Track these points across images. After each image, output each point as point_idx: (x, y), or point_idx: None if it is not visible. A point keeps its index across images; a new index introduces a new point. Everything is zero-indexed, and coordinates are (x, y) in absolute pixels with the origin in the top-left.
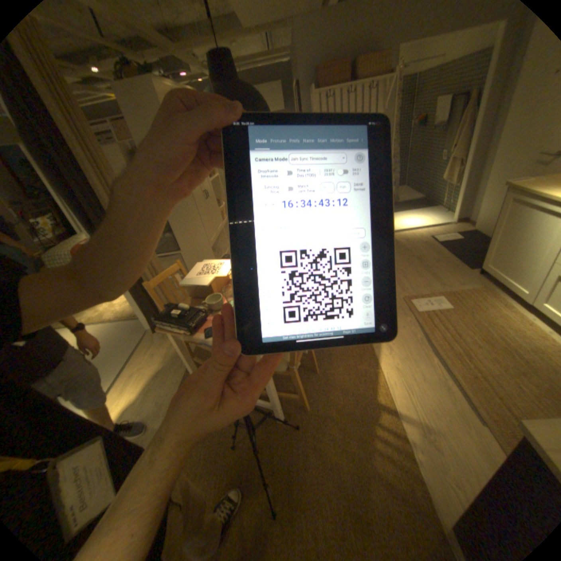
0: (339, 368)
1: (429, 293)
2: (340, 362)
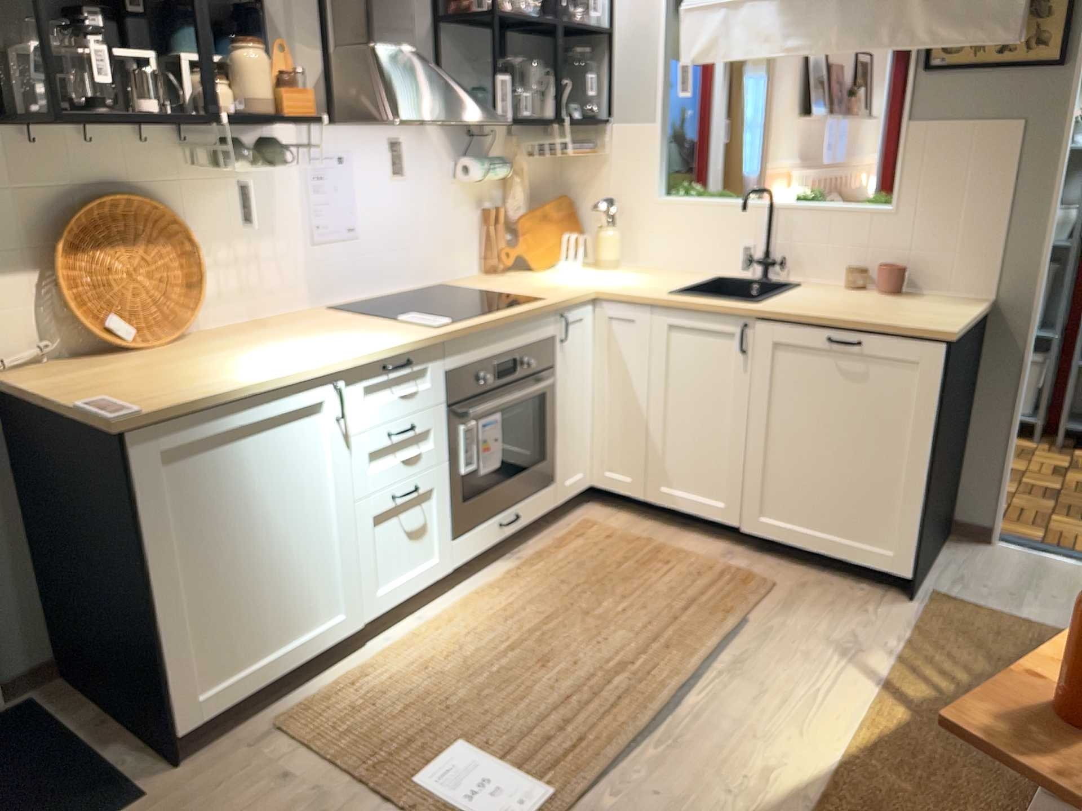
0: None
1: None
2: None
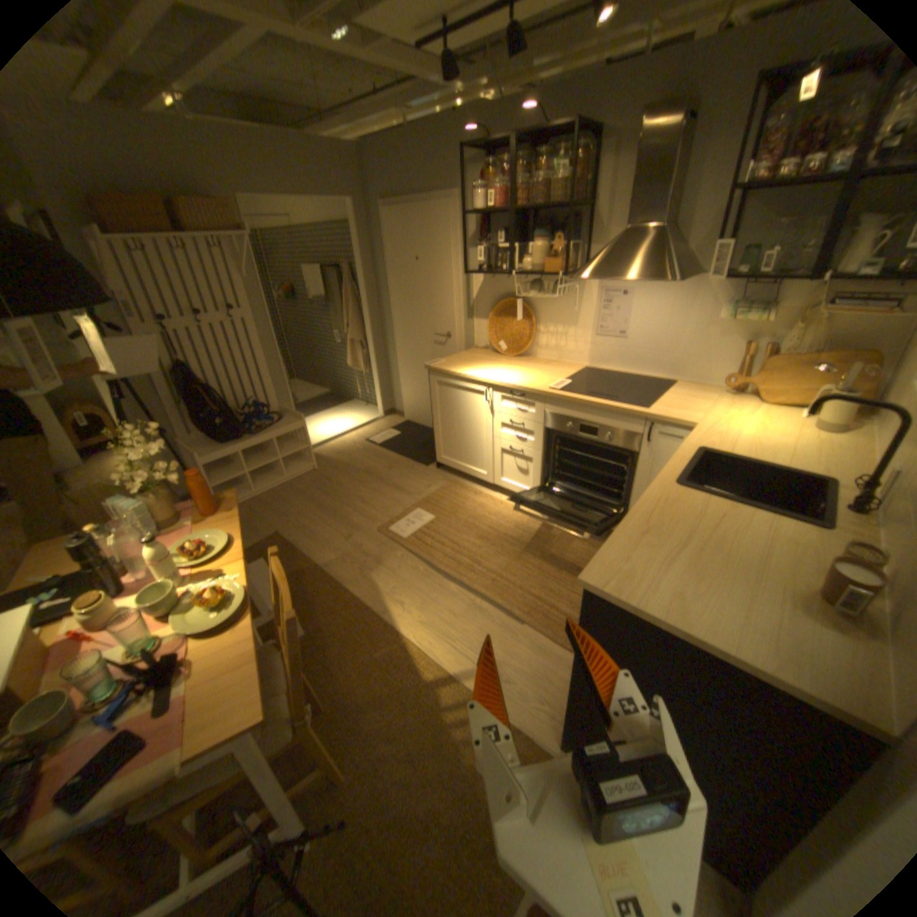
0: (351, 677)
1: (403, 511)
2: (346, 668)
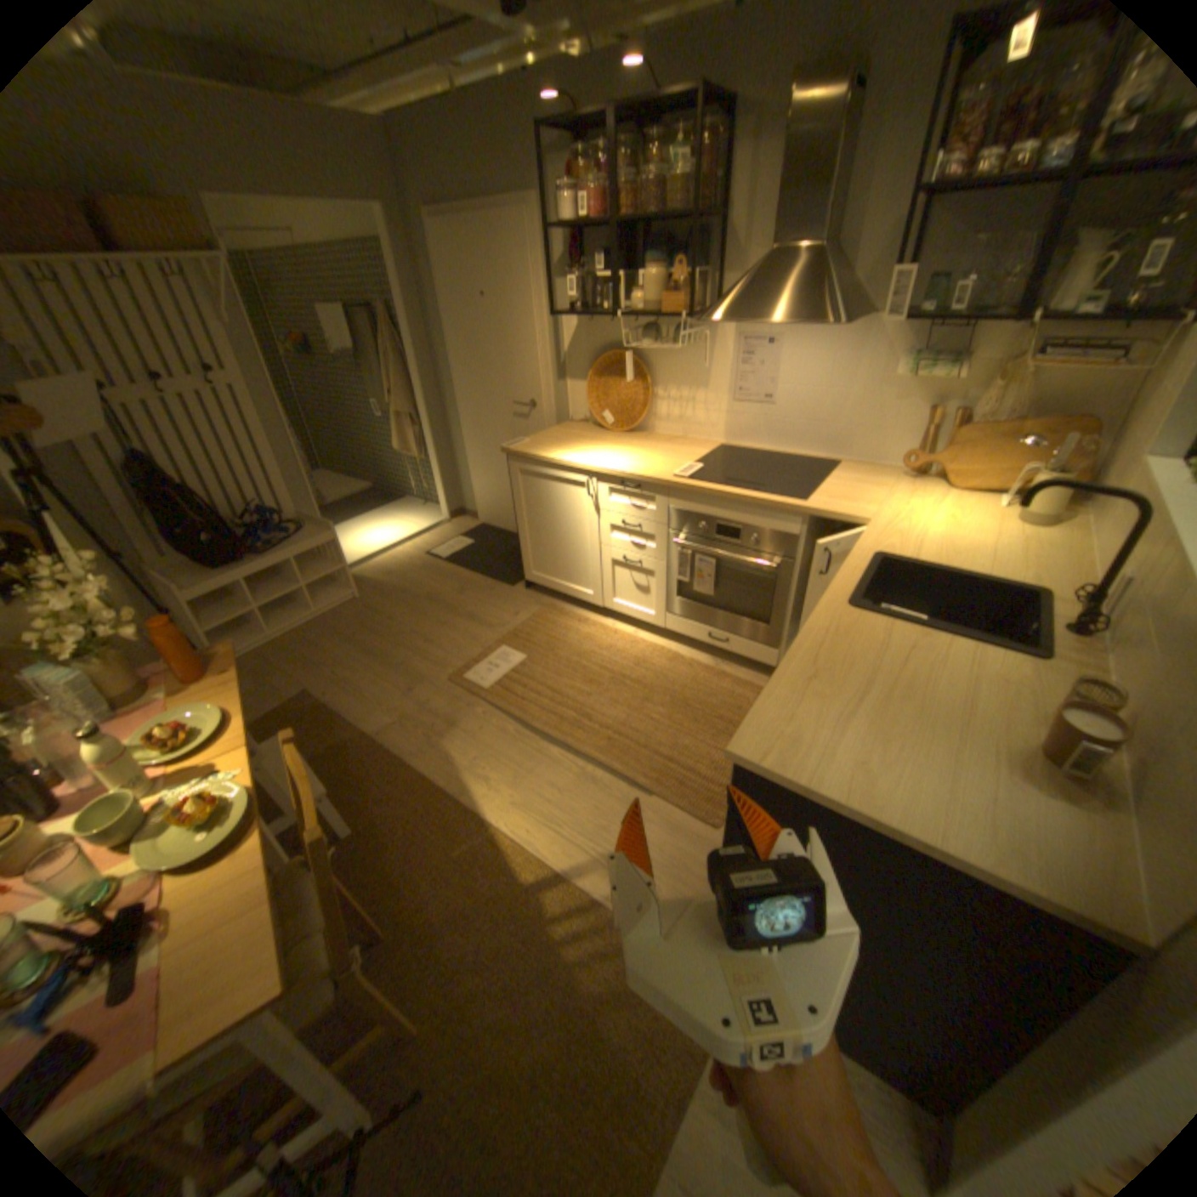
0: (421, 887)
1: (482, 651)
2: (413, 876)
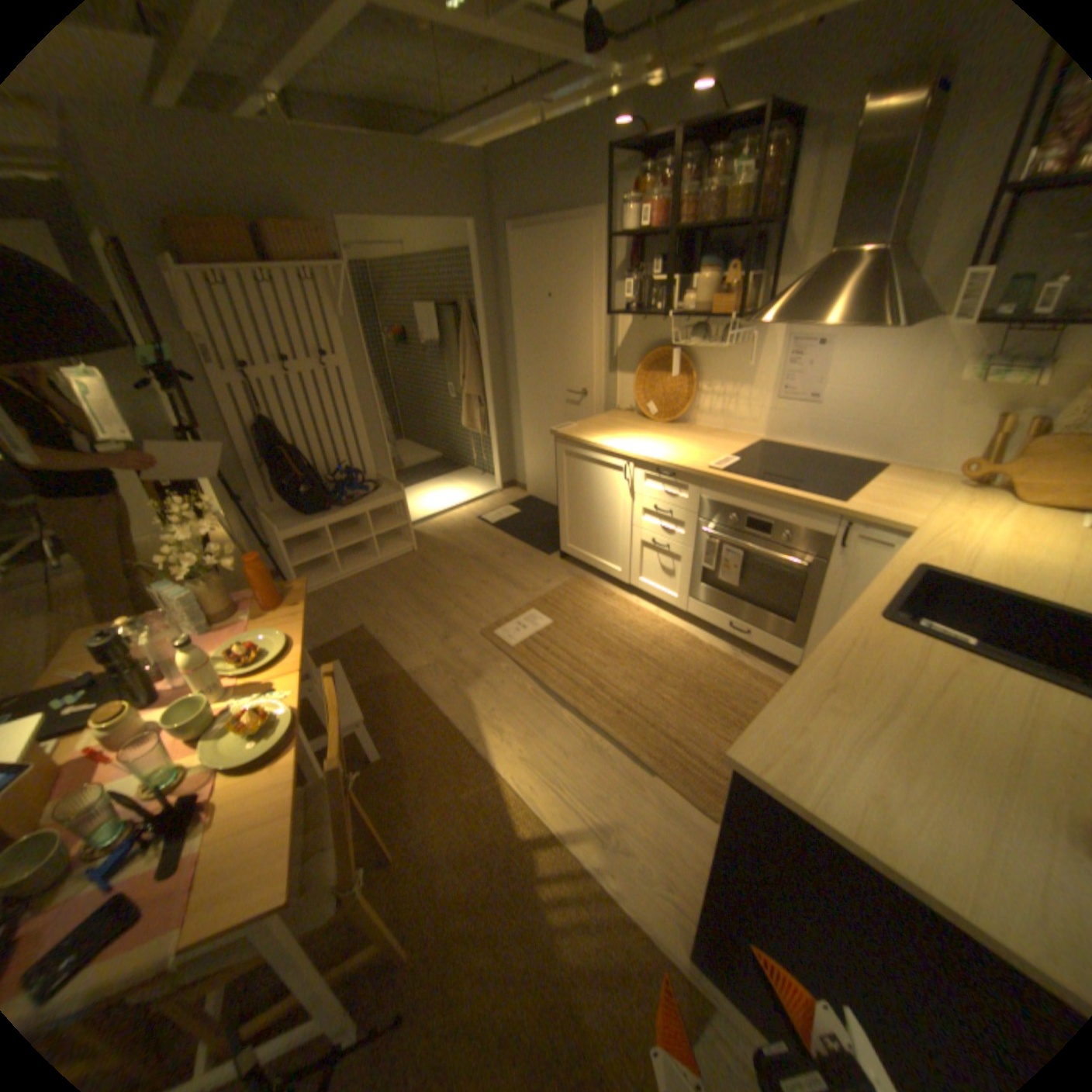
0: (430, 821)
1: (513, 611)
2: (426, 809)
